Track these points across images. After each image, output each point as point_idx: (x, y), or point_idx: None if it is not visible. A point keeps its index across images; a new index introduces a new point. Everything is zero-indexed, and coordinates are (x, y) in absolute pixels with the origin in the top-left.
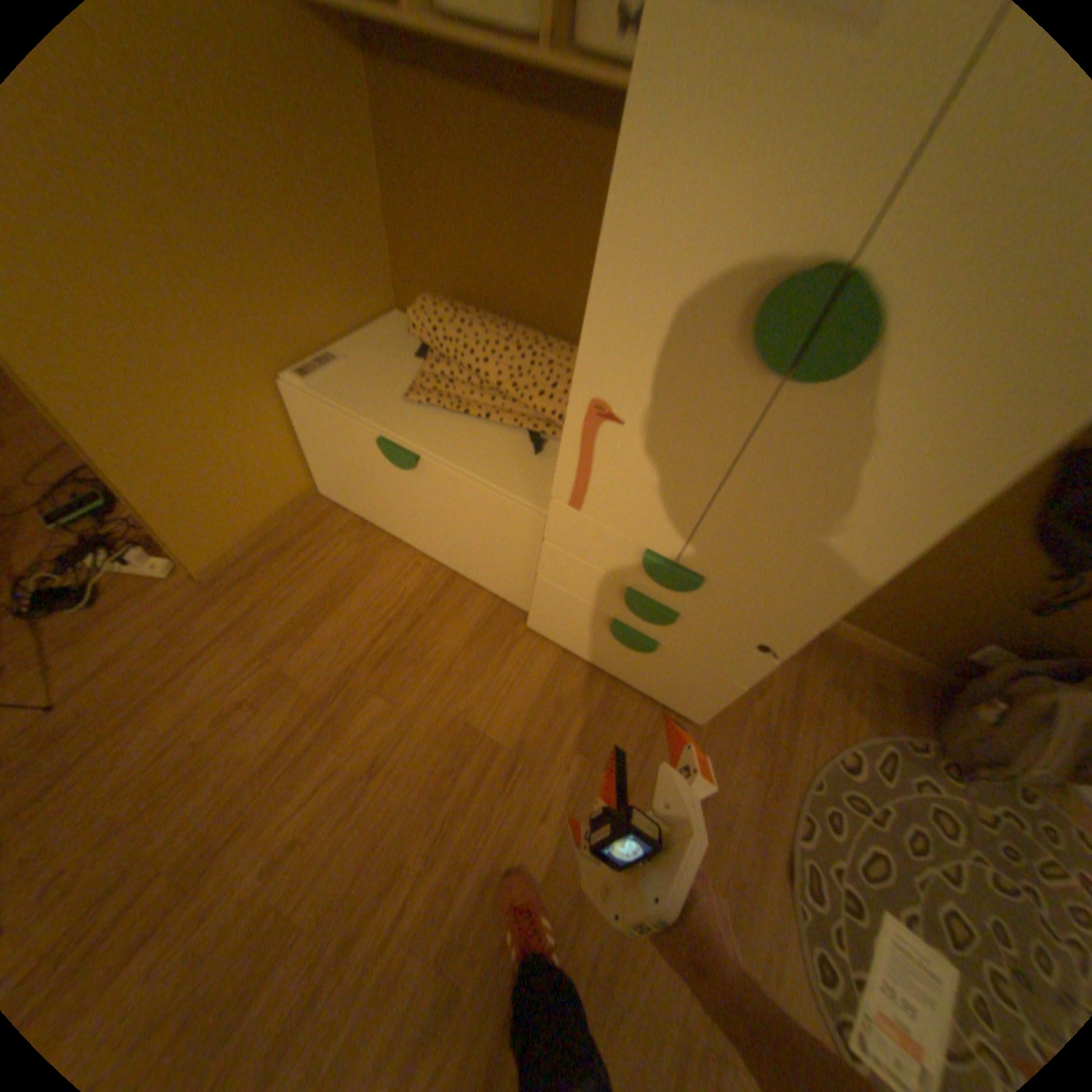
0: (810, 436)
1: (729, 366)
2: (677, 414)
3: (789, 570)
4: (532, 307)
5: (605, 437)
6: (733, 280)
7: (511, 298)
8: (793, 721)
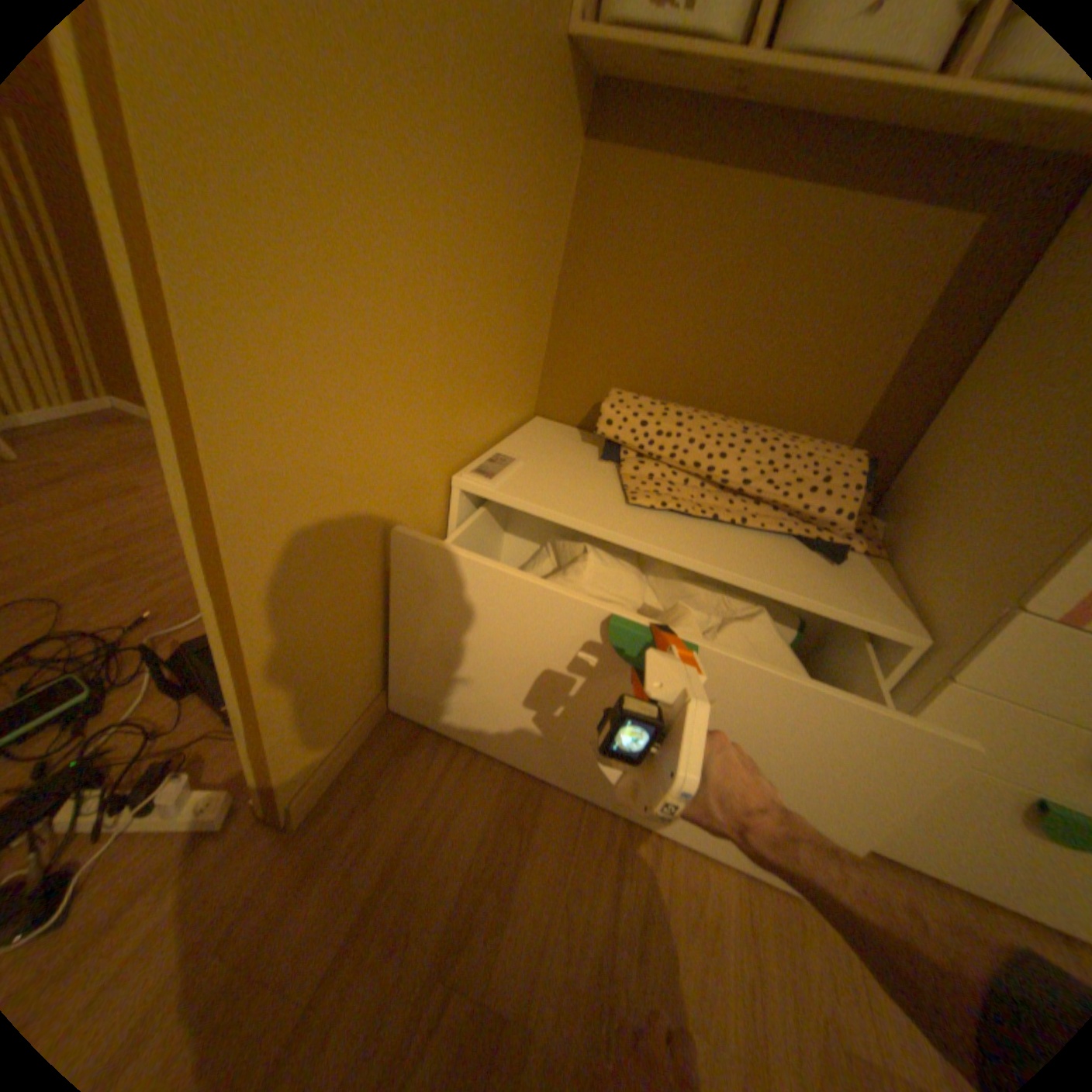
0: None
1: None
2: None
3: None
4: (747, 398)
5: None
6: None
7: (718, 390)
8: None
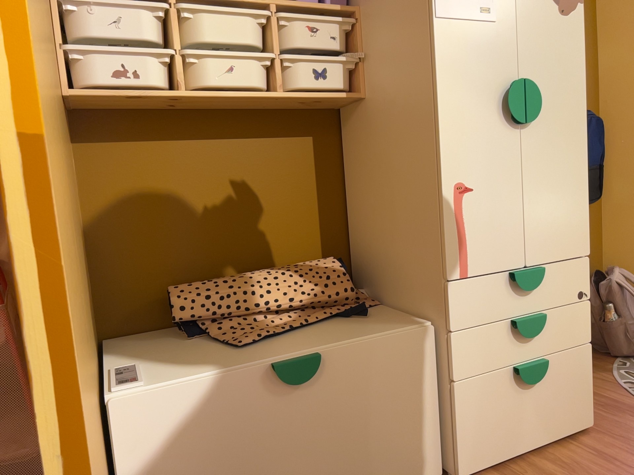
0: (538, 147)
1: (502, 132)
2: (494, 167)
3: (564, 224)
4: (254, 257)
5: (467, 204)
6: (490, 97)
7: (235, 259)
8: (595, 391)
